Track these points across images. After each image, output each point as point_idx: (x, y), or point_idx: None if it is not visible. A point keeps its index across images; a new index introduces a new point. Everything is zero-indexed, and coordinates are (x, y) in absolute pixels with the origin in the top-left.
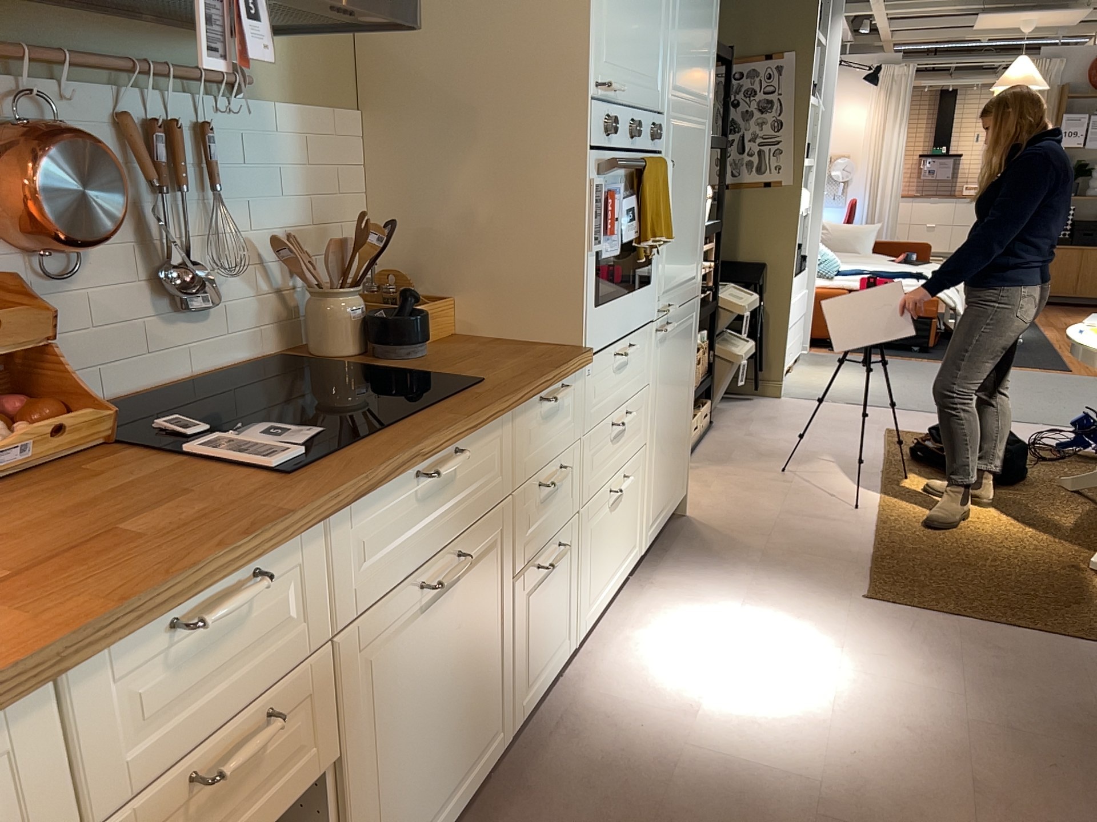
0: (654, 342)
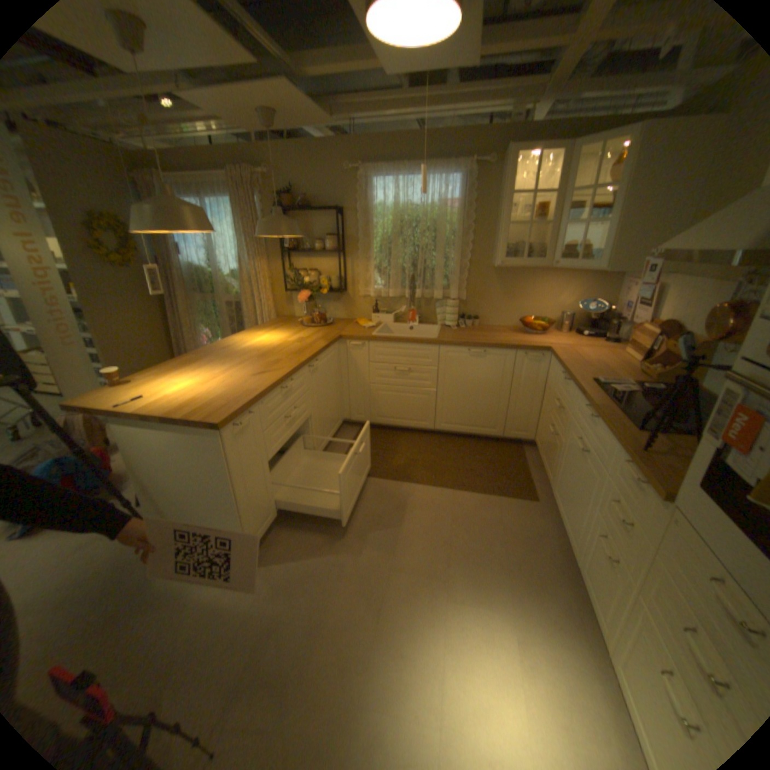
0: None
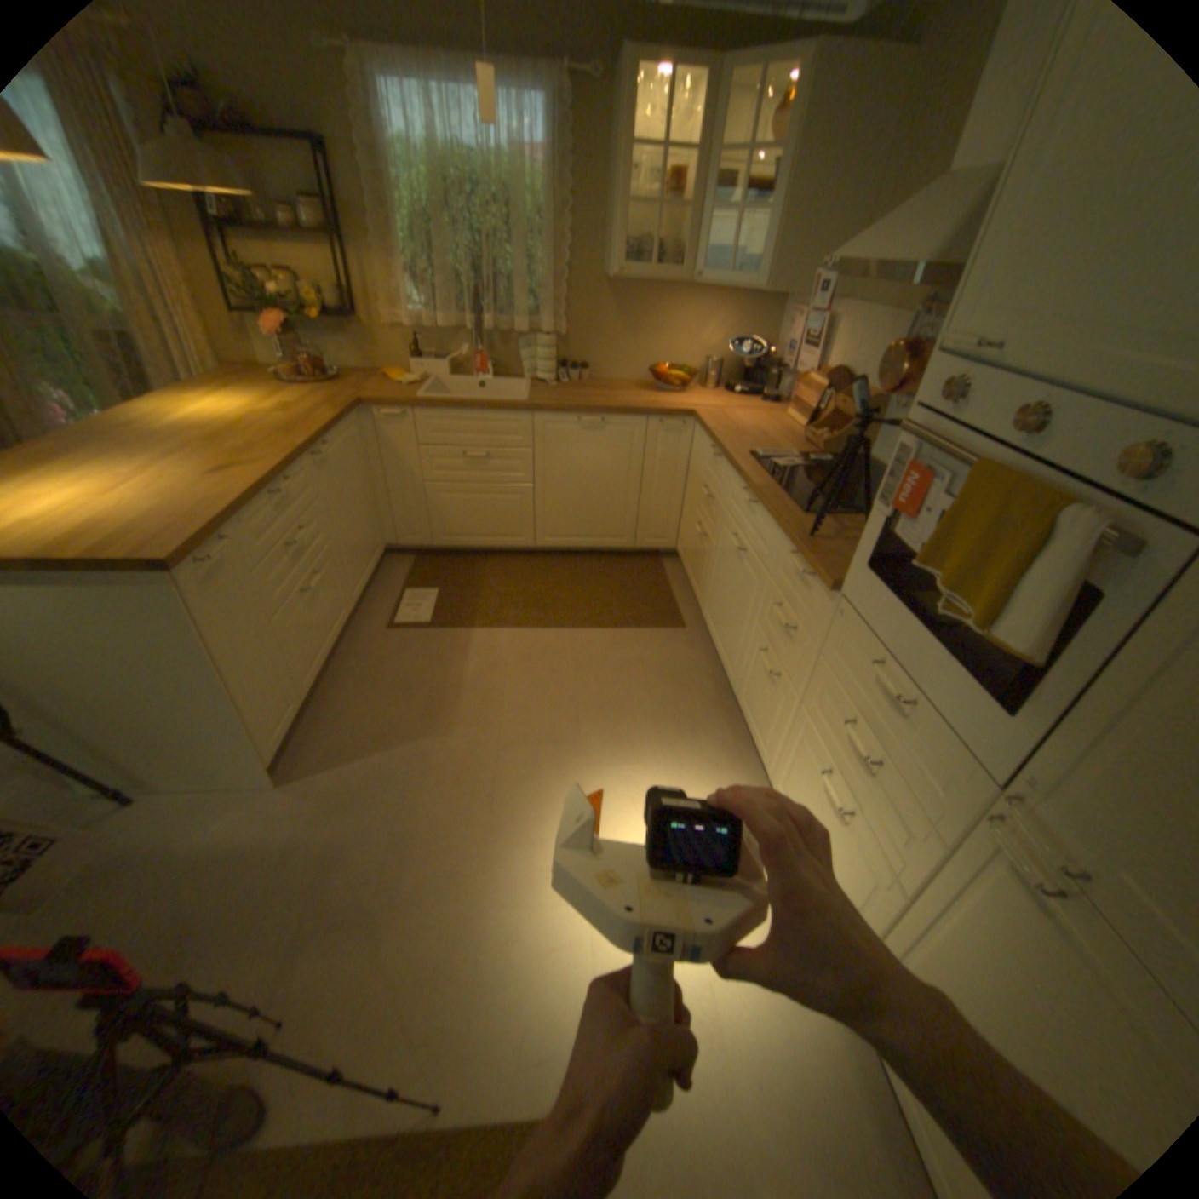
0: (984, 822)
